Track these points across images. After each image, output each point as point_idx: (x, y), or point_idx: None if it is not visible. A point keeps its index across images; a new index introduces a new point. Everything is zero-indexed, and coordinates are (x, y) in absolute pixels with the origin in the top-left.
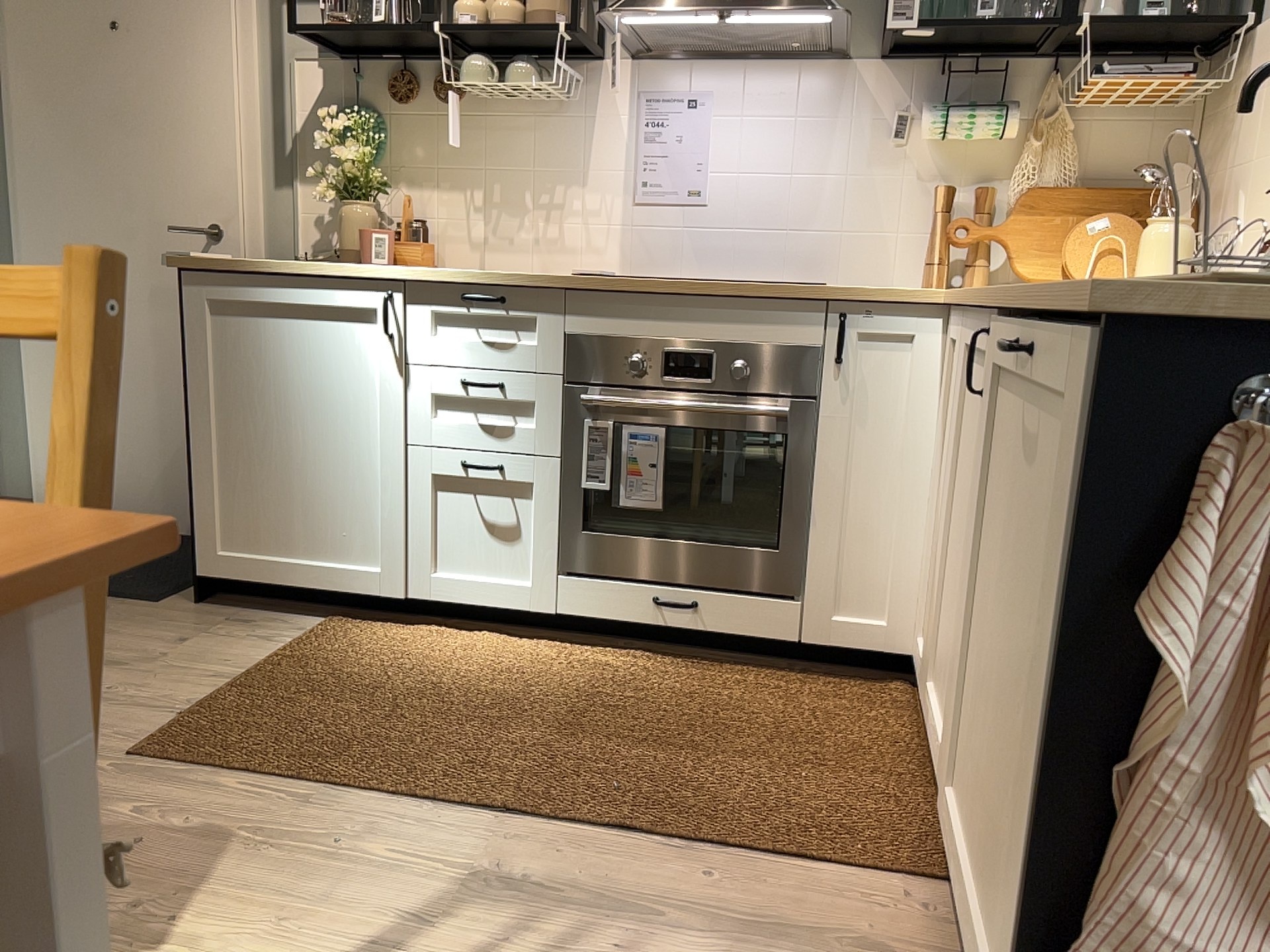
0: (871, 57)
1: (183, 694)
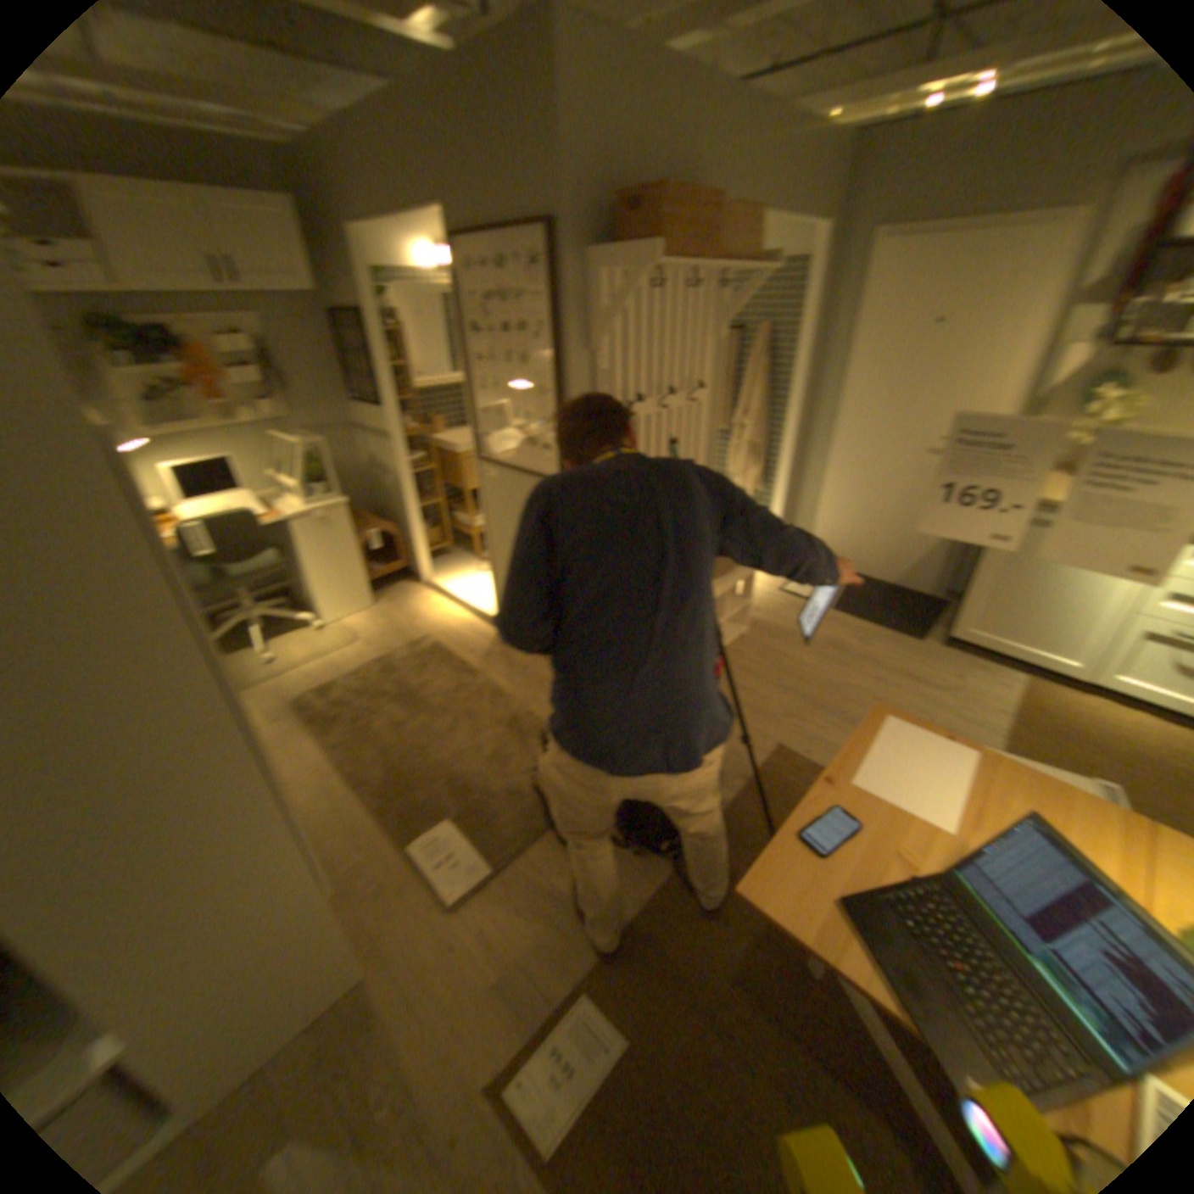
0: None
1: (1000, 723)
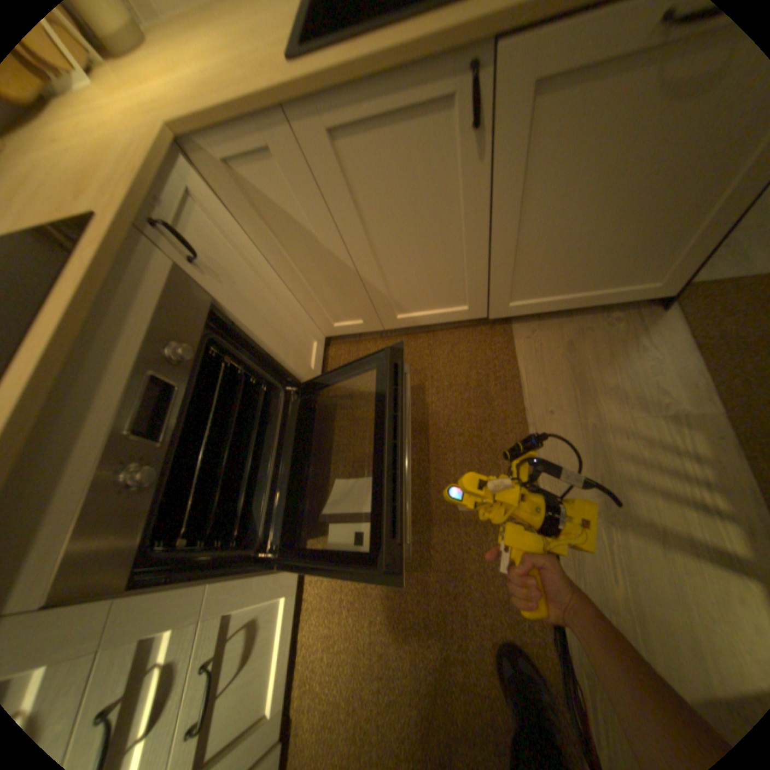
0: None
1: None
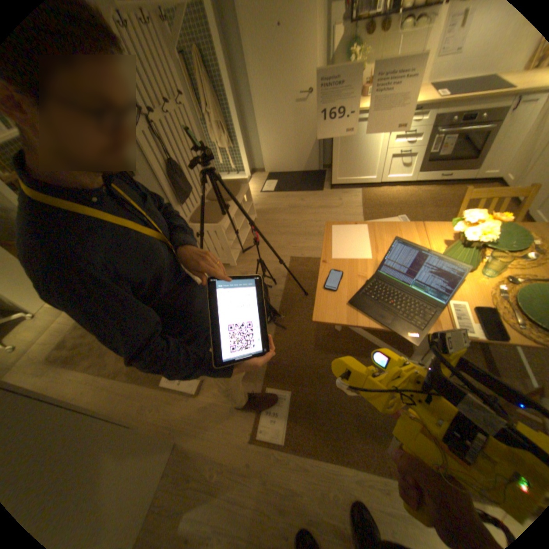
0: None
1: (358, 211)
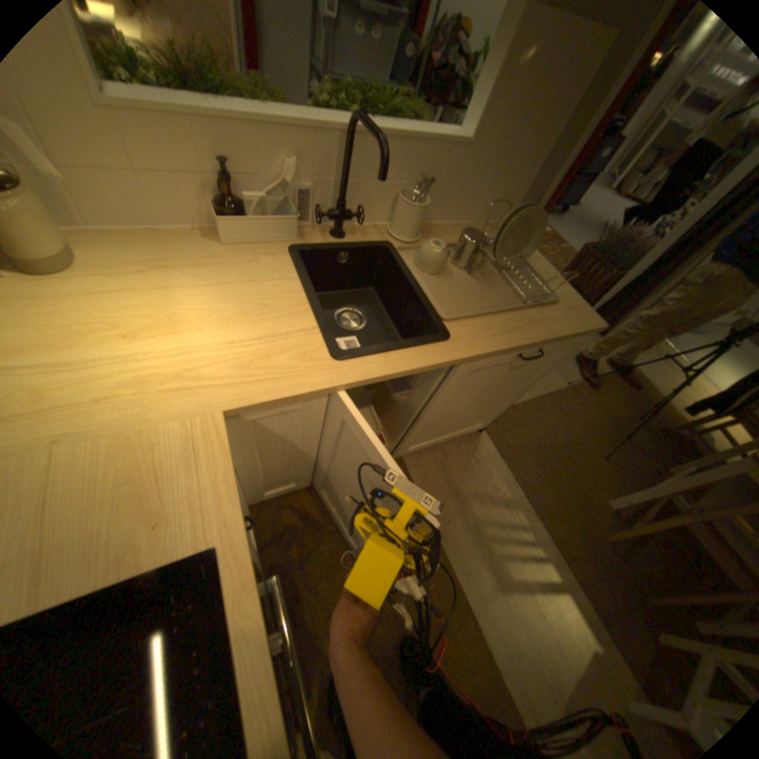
0: None
1: None
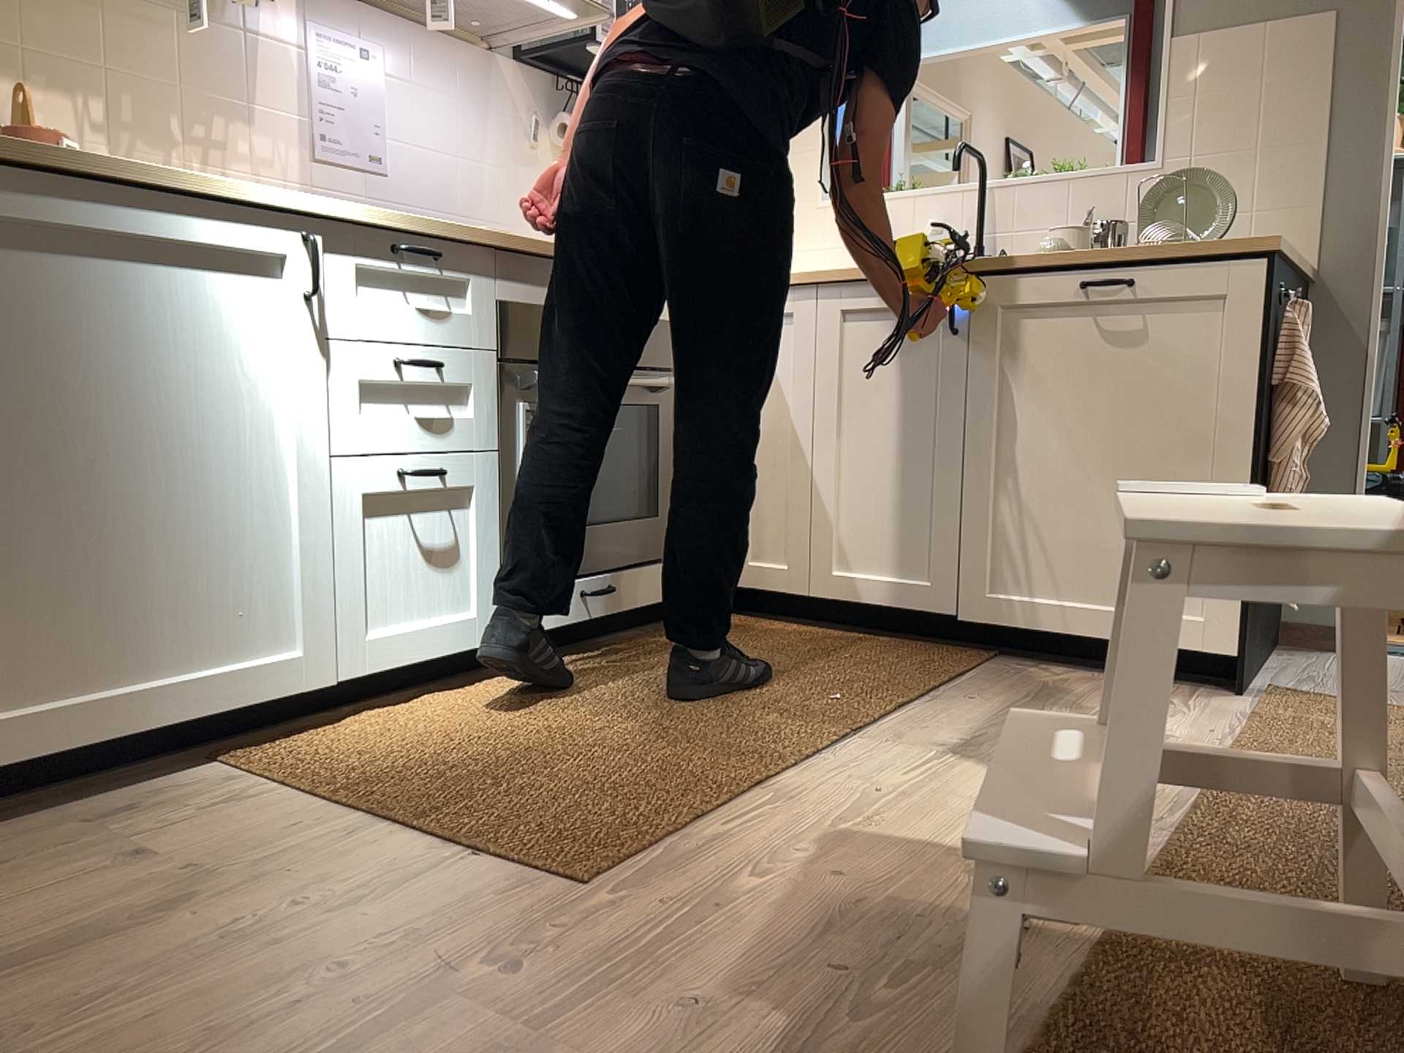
0: (510, 57)
1: (403, 849)
